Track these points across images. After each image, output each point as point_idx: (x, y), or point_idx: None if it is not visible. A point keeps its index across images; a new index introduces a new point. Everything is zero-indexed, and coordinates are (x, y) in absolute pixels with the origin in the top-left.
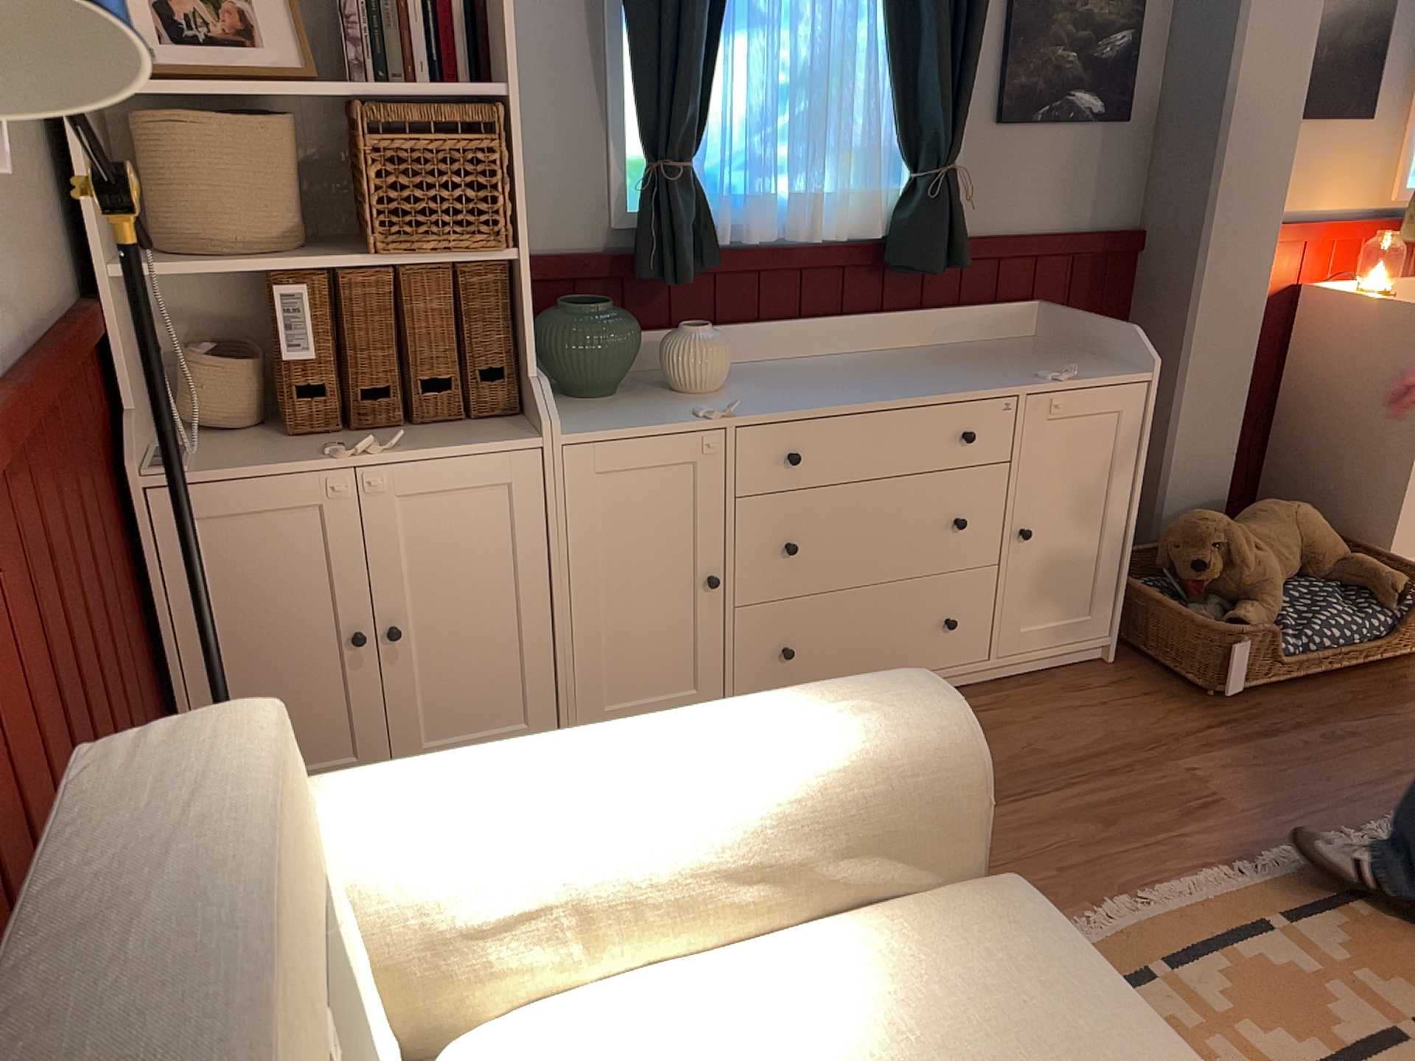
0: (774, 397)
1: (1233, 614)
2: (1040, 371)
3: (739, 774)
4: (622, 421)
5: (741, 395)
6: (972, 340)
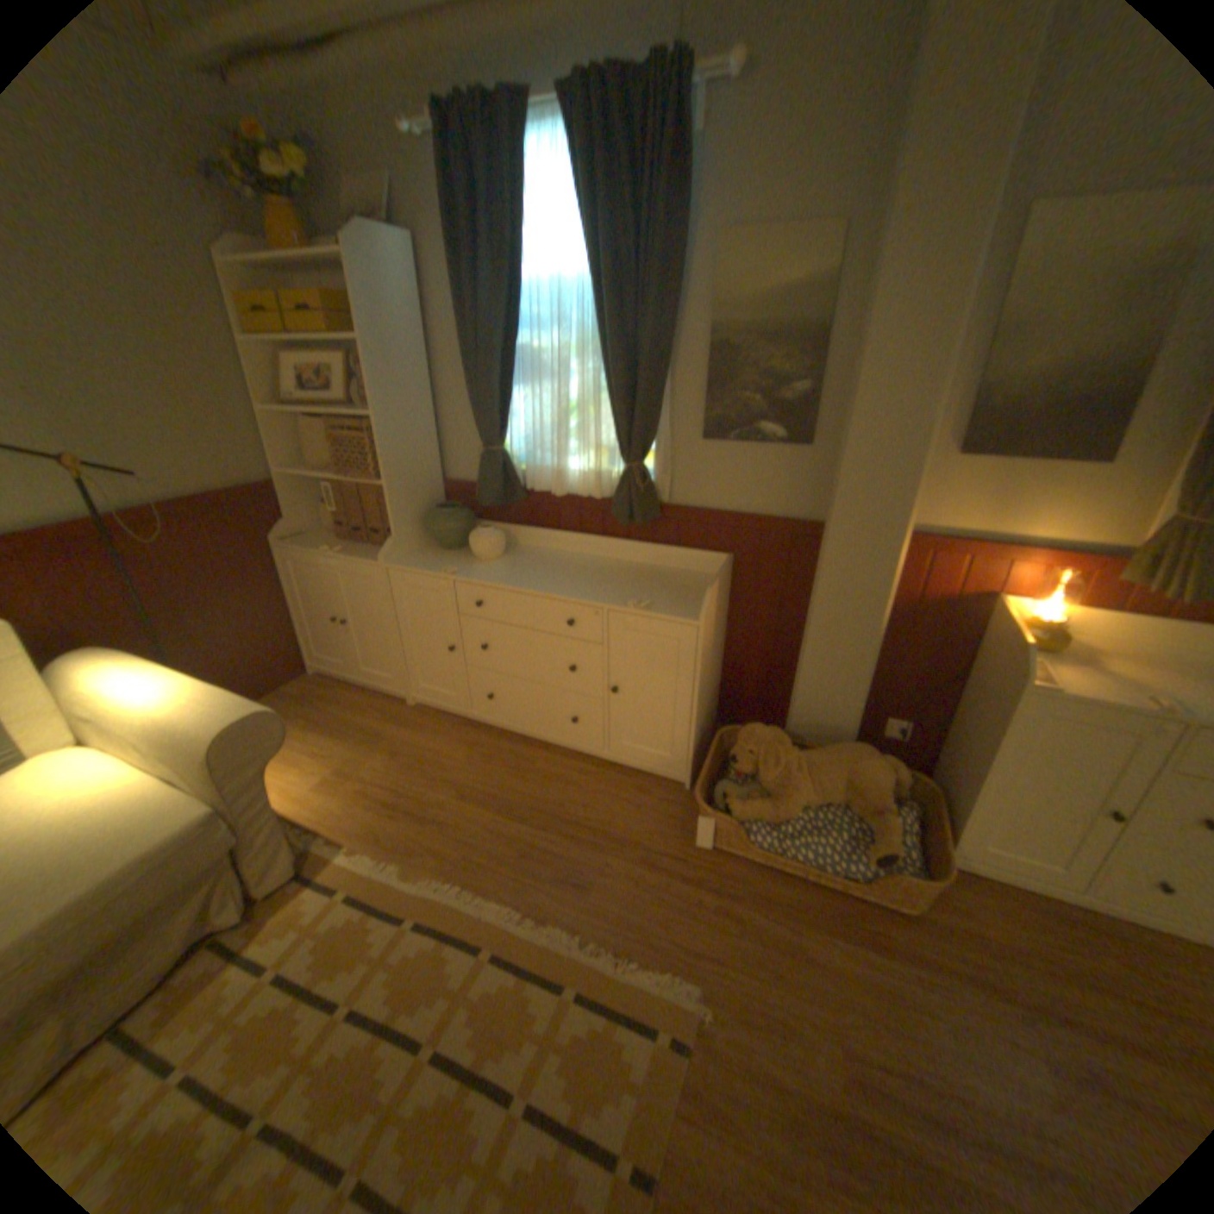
0: (494, 572)
1: (729, 800)
2: (640, 599)
3: (148, 711)
4: (416, 565)
5: (490, 567)
6: (676, 570)
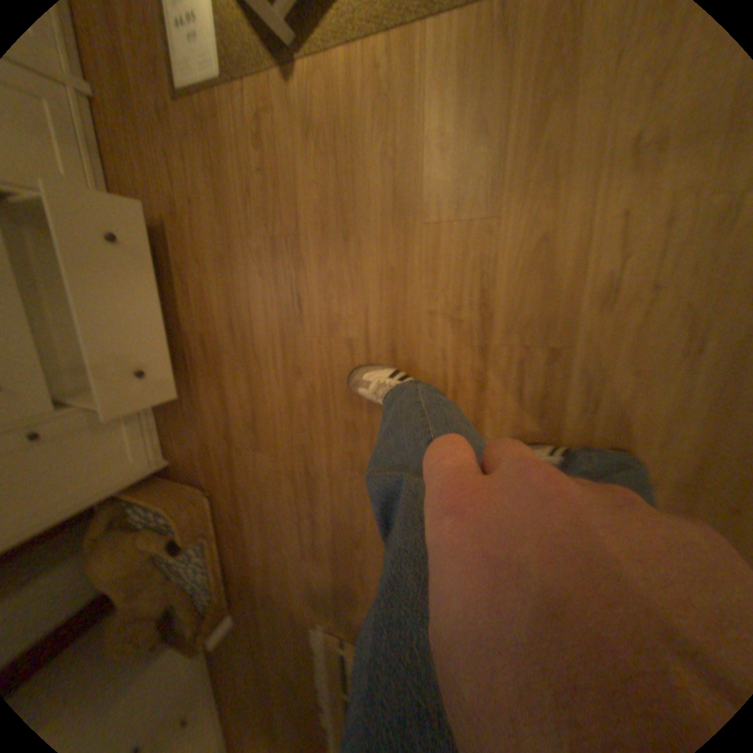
0: None
1: (180, 634)
2: None
3: None
4: None
5: None
6: None
